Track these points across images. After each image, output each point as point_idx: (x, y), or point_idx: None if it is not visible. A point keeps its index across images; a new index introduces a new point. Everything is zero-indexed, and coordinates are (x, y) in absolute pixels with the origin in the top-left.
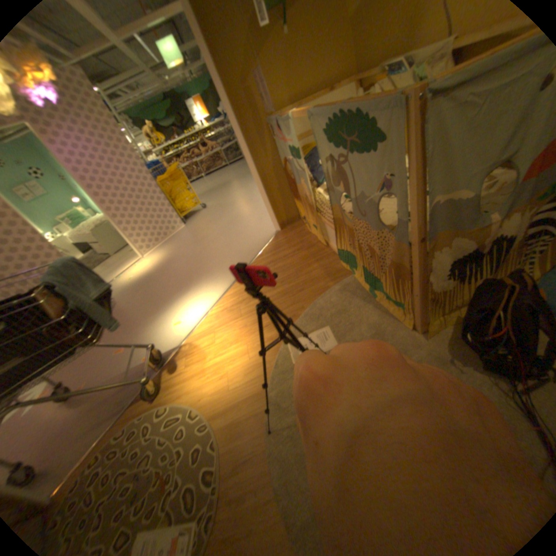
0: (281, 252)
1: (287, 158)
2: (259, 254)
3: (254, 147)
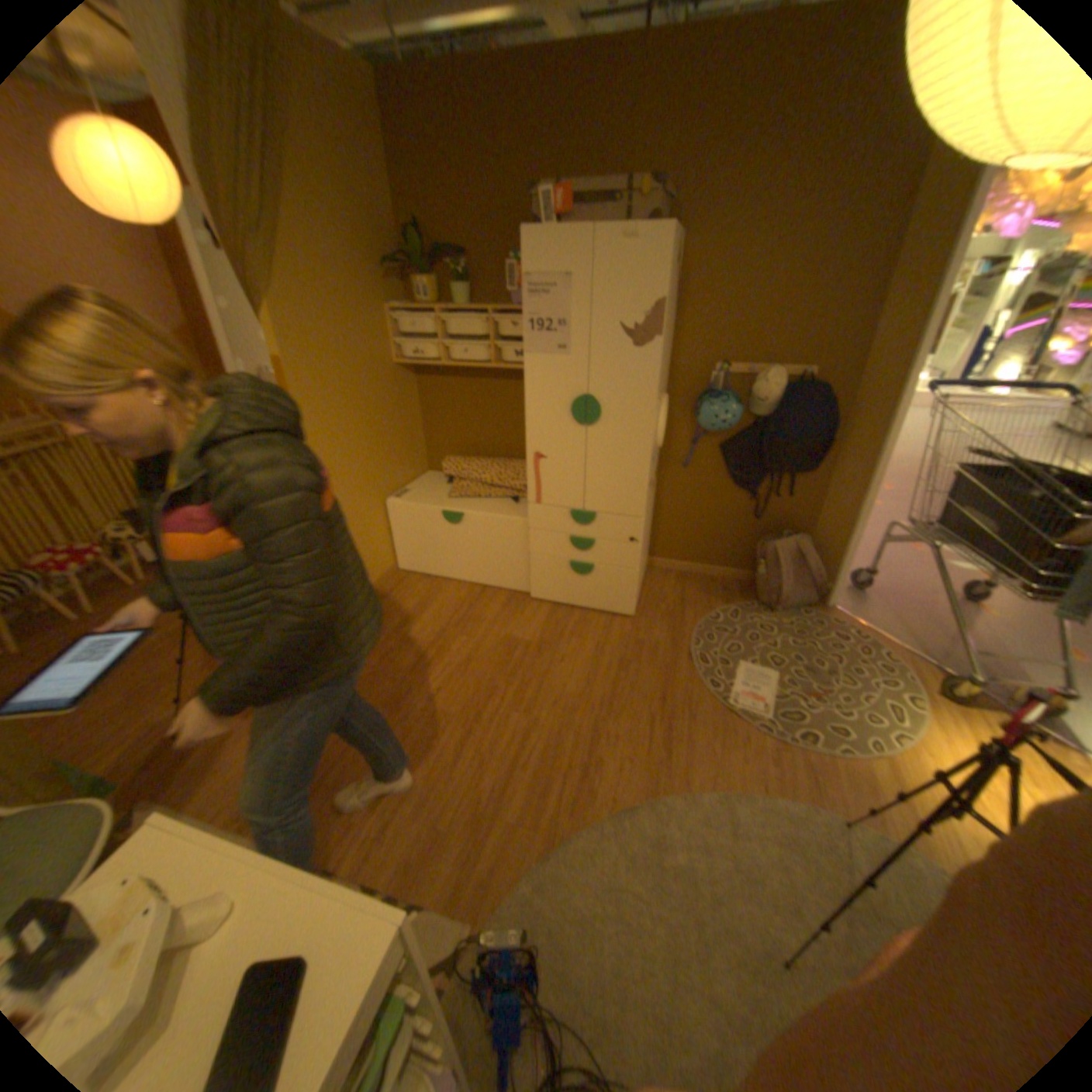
0: None
1: None
2: None
3: None
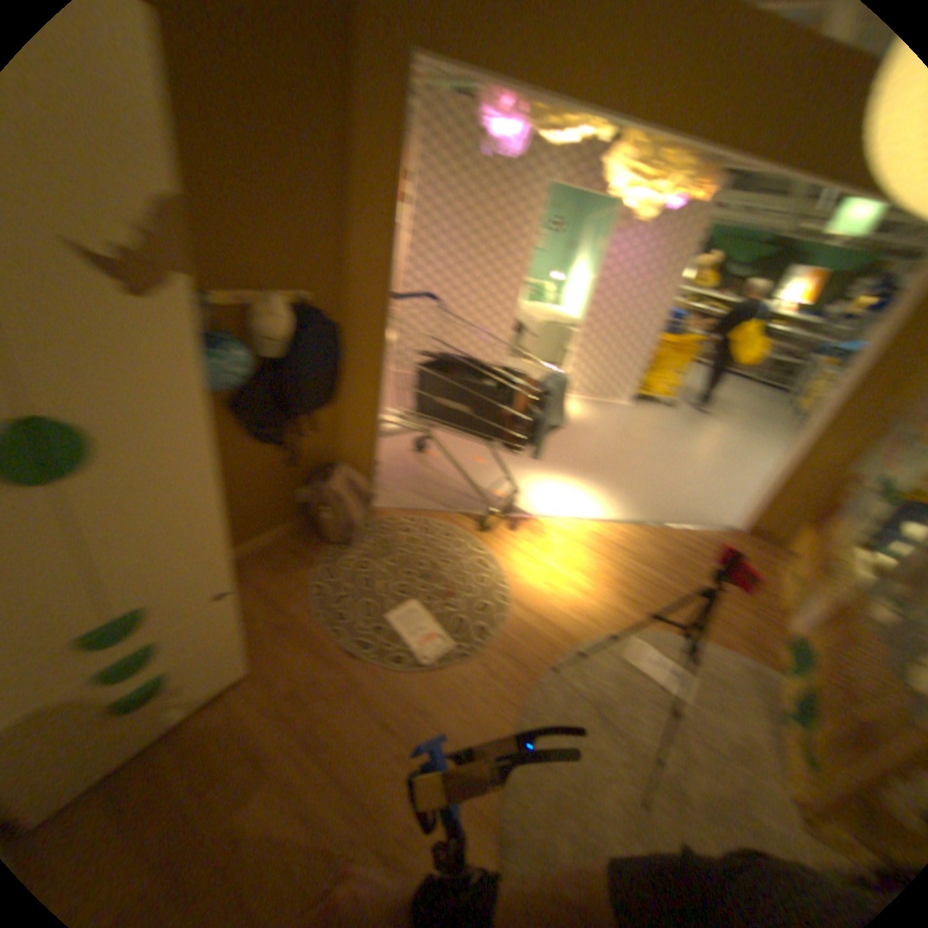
0: (715, 559)
1: (861, 483)
2: (687, 530)
3: (831, 430)
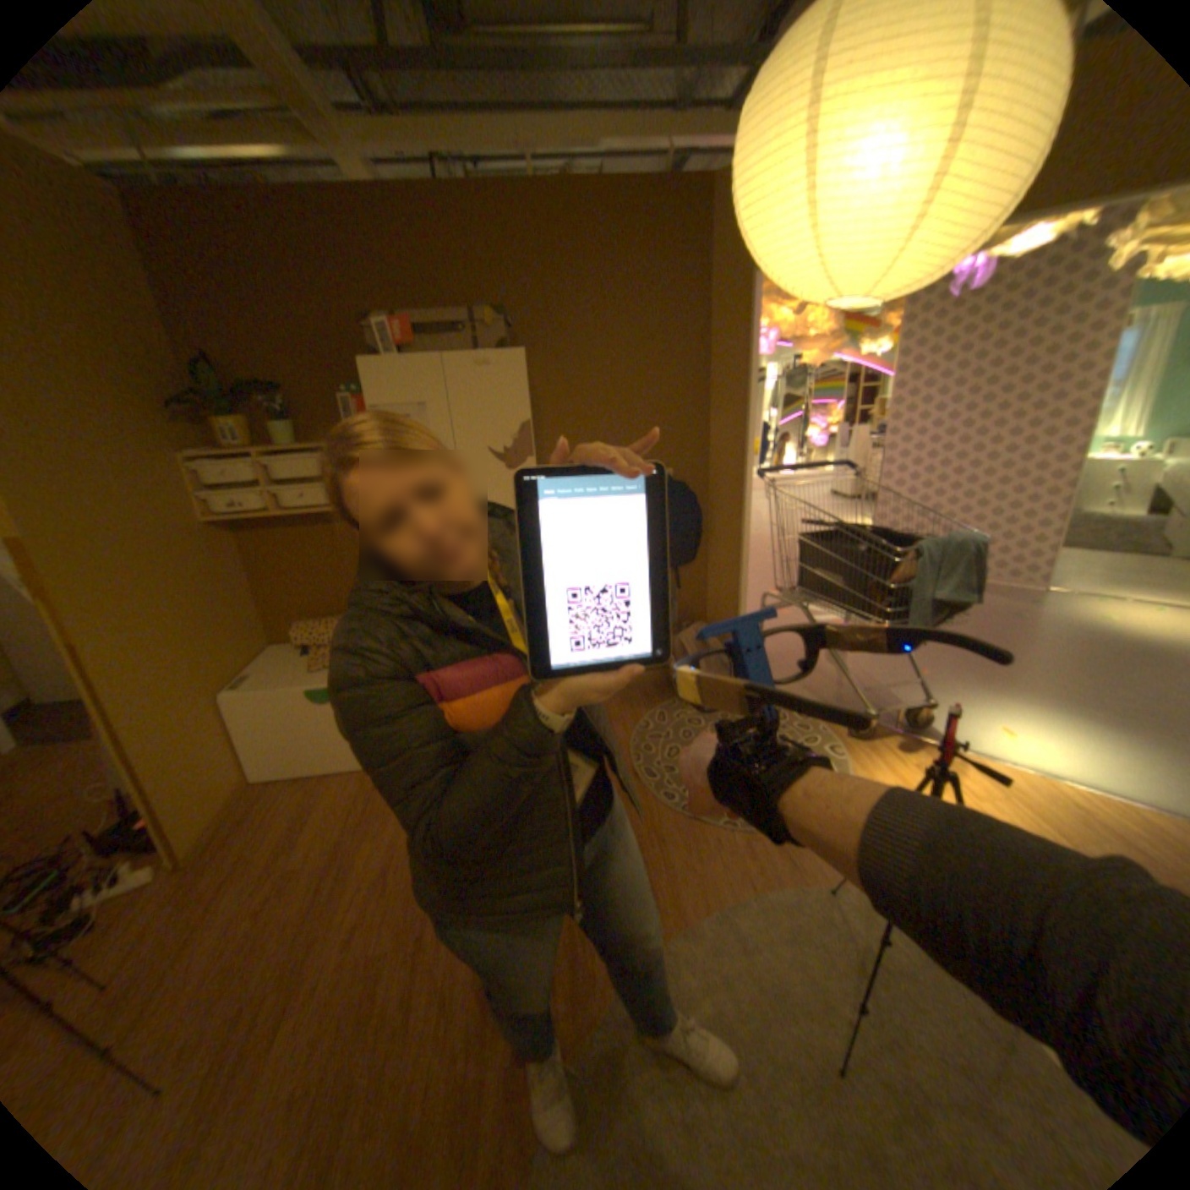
0: None
1: None
2: None
3: None
